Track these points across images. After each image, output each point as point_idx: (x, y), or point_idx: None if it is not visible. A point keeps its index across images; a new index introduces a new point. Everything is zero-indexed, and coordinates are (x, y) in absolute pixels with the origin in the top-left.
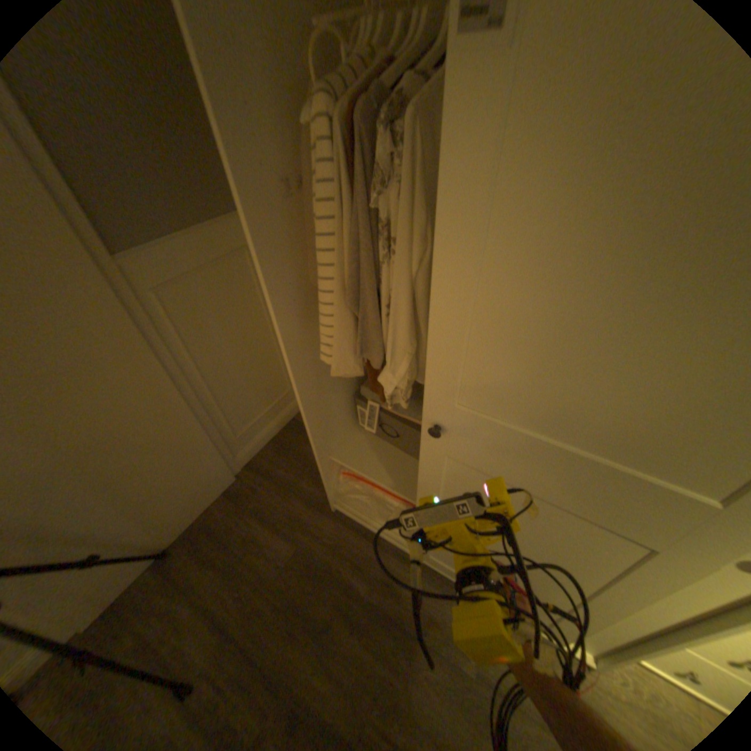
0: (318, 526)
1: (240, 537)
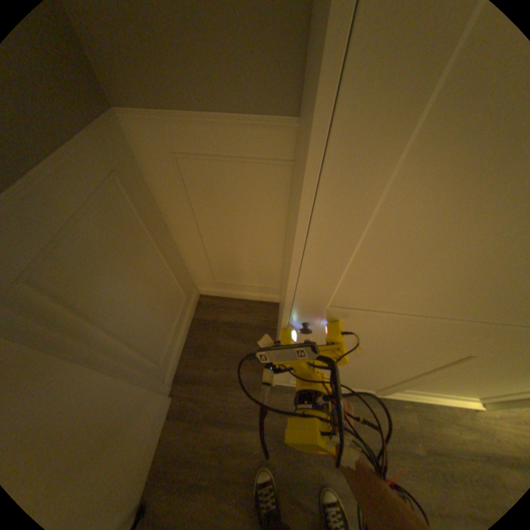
0: (268, 404)
1: (206, 449)
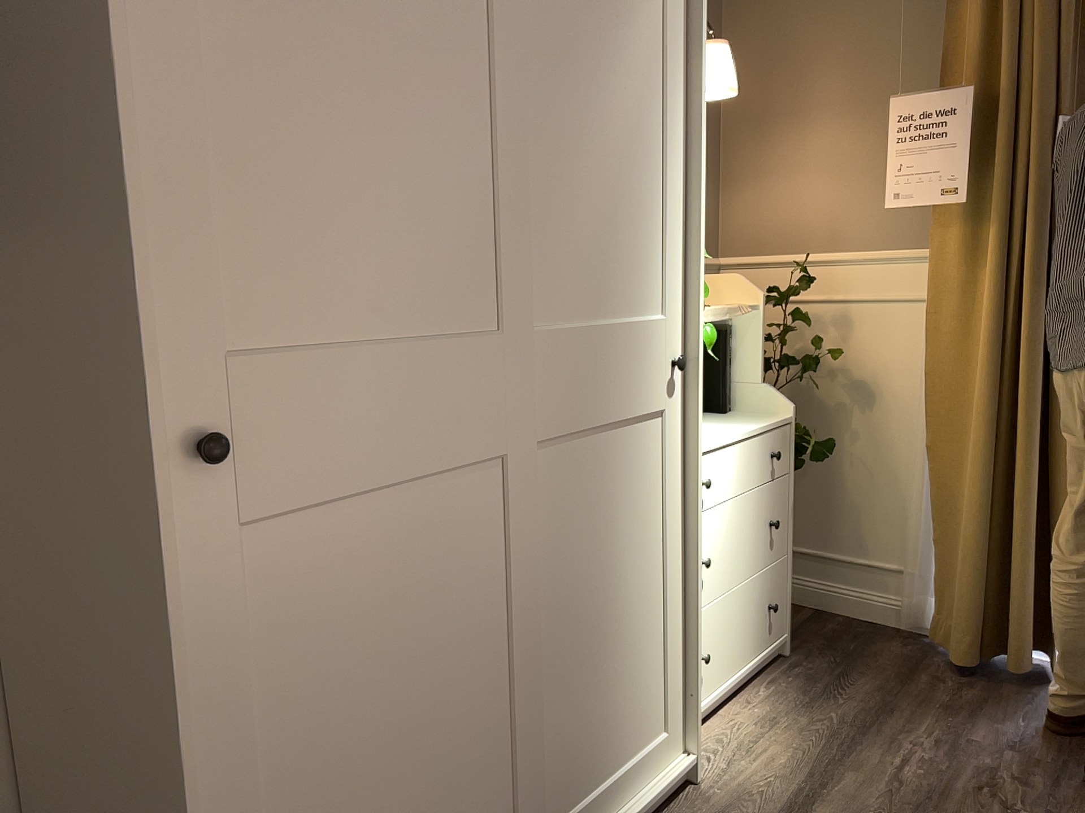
0: None
1: None
